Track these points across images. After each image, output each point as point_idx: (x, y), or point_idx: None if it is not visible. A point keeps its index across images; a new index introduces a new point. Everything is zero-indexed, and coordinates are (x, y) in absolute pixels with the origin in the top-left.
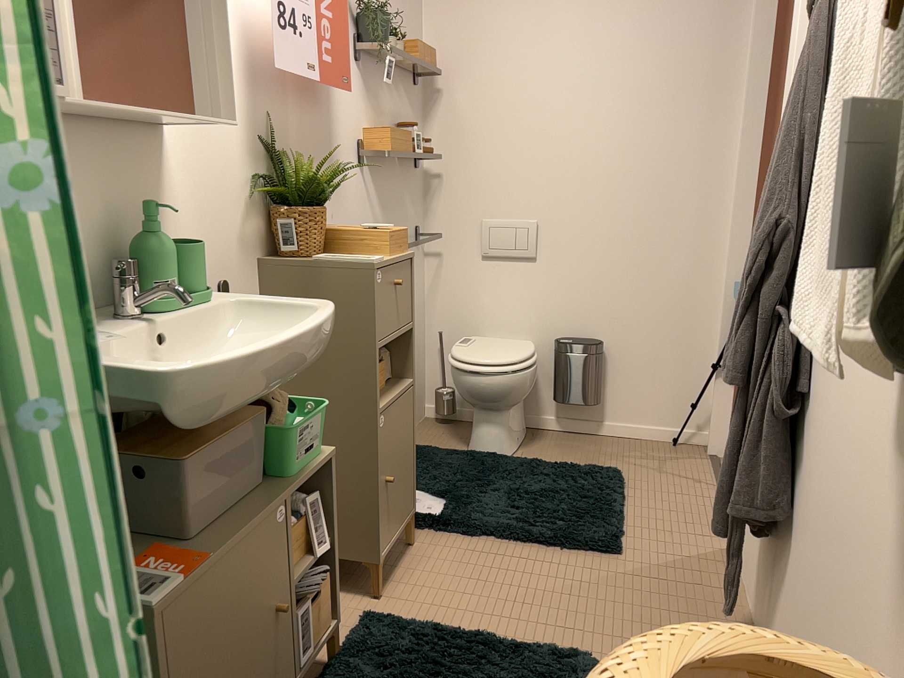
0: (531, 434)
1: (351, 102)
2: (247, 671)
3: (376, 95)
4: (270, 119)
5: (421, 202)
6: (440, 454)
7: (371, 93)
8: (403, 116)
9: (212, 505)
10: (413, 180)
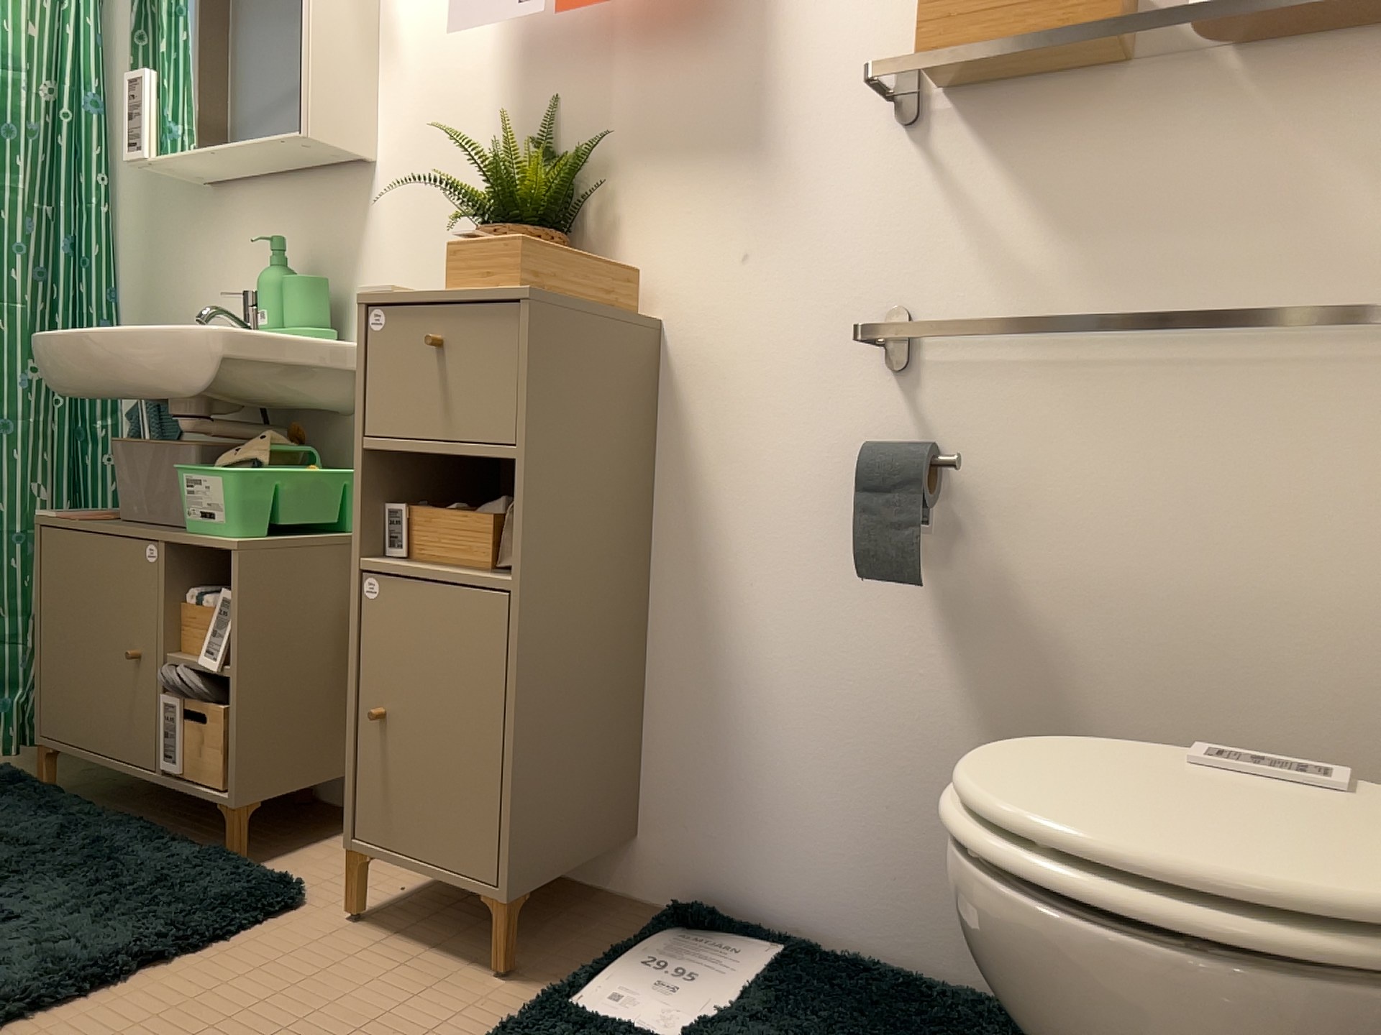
0: None
1: None
2: (110, 665)
3: None
4: (559, 110)
5: None
6: None
7: None
8: None
9: (149, 503)
10: None
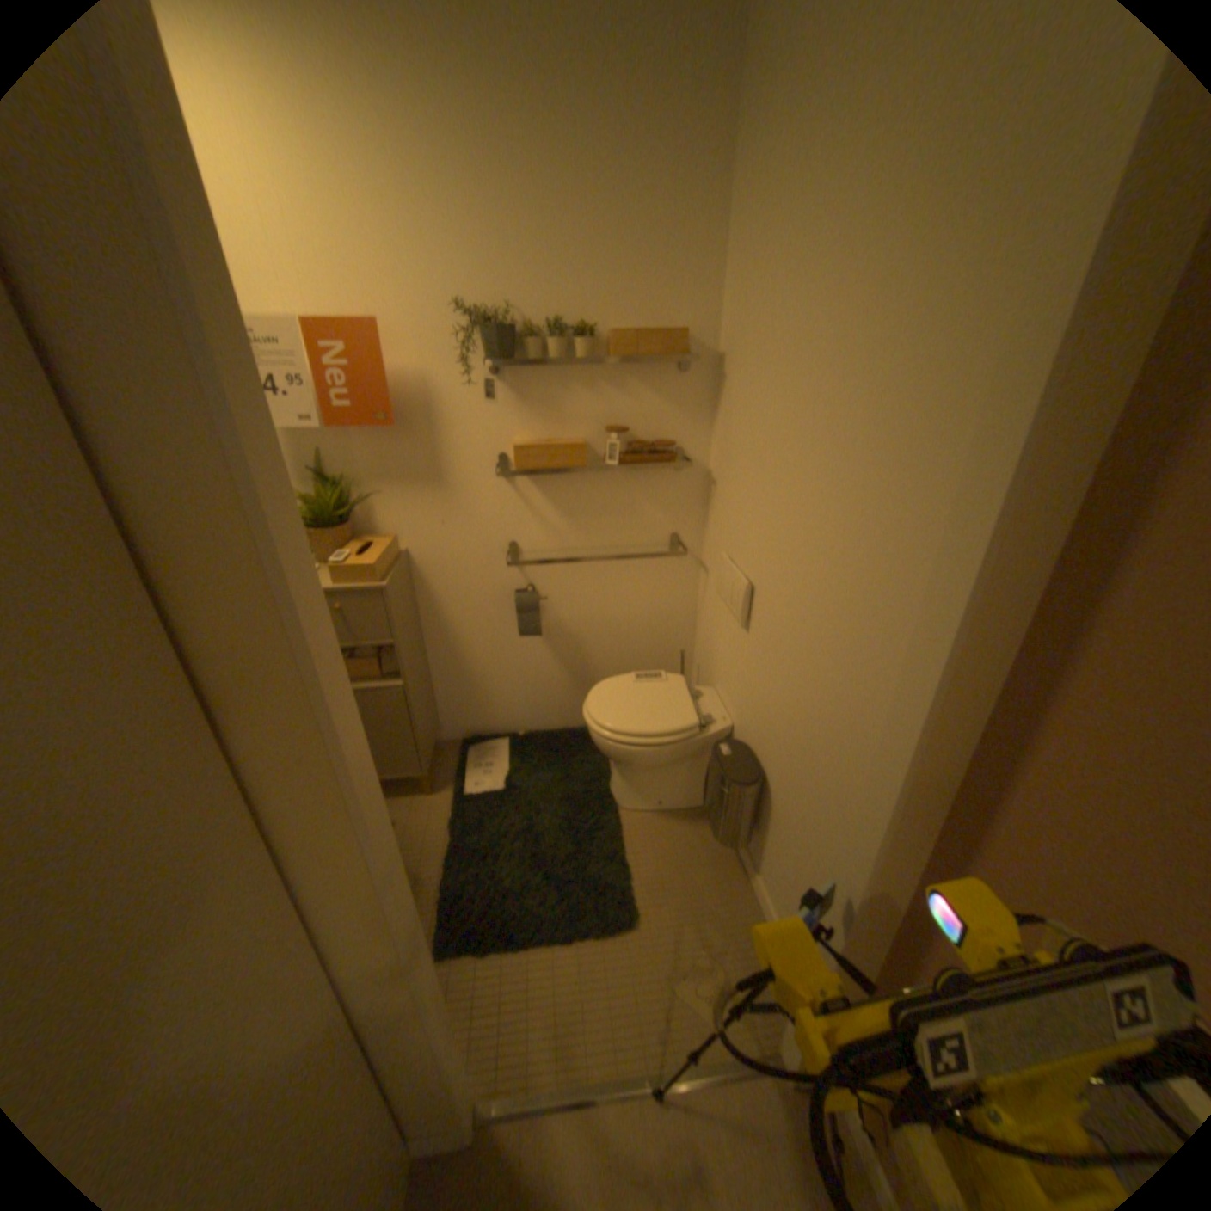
0: (703, 813)
1: (478, 417)
2: None
3: (549, 400)
4: (319, 452)
5: (694, 509)
6: (590, 756)
7: (535, 400)
8: (635, 414)
9: None
10: (665, 484)
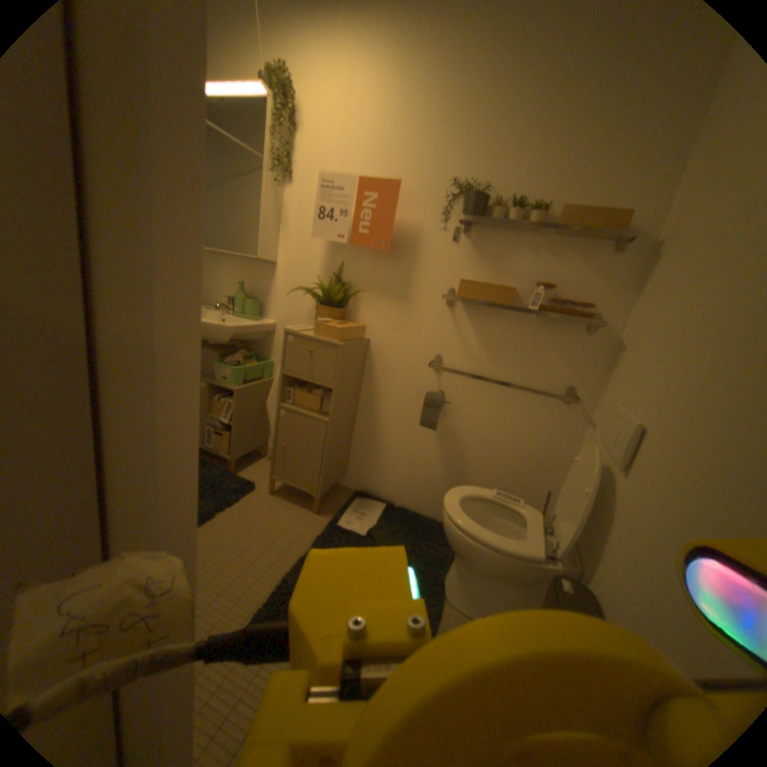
0: None
1: (445, 257)
2: None
3: (500, 253)
4: (343, 263)
5: (600, 367)
6: (442, 546)
7: (489, 252)
8: (567, 275)
9: None
10: (578, 339)
